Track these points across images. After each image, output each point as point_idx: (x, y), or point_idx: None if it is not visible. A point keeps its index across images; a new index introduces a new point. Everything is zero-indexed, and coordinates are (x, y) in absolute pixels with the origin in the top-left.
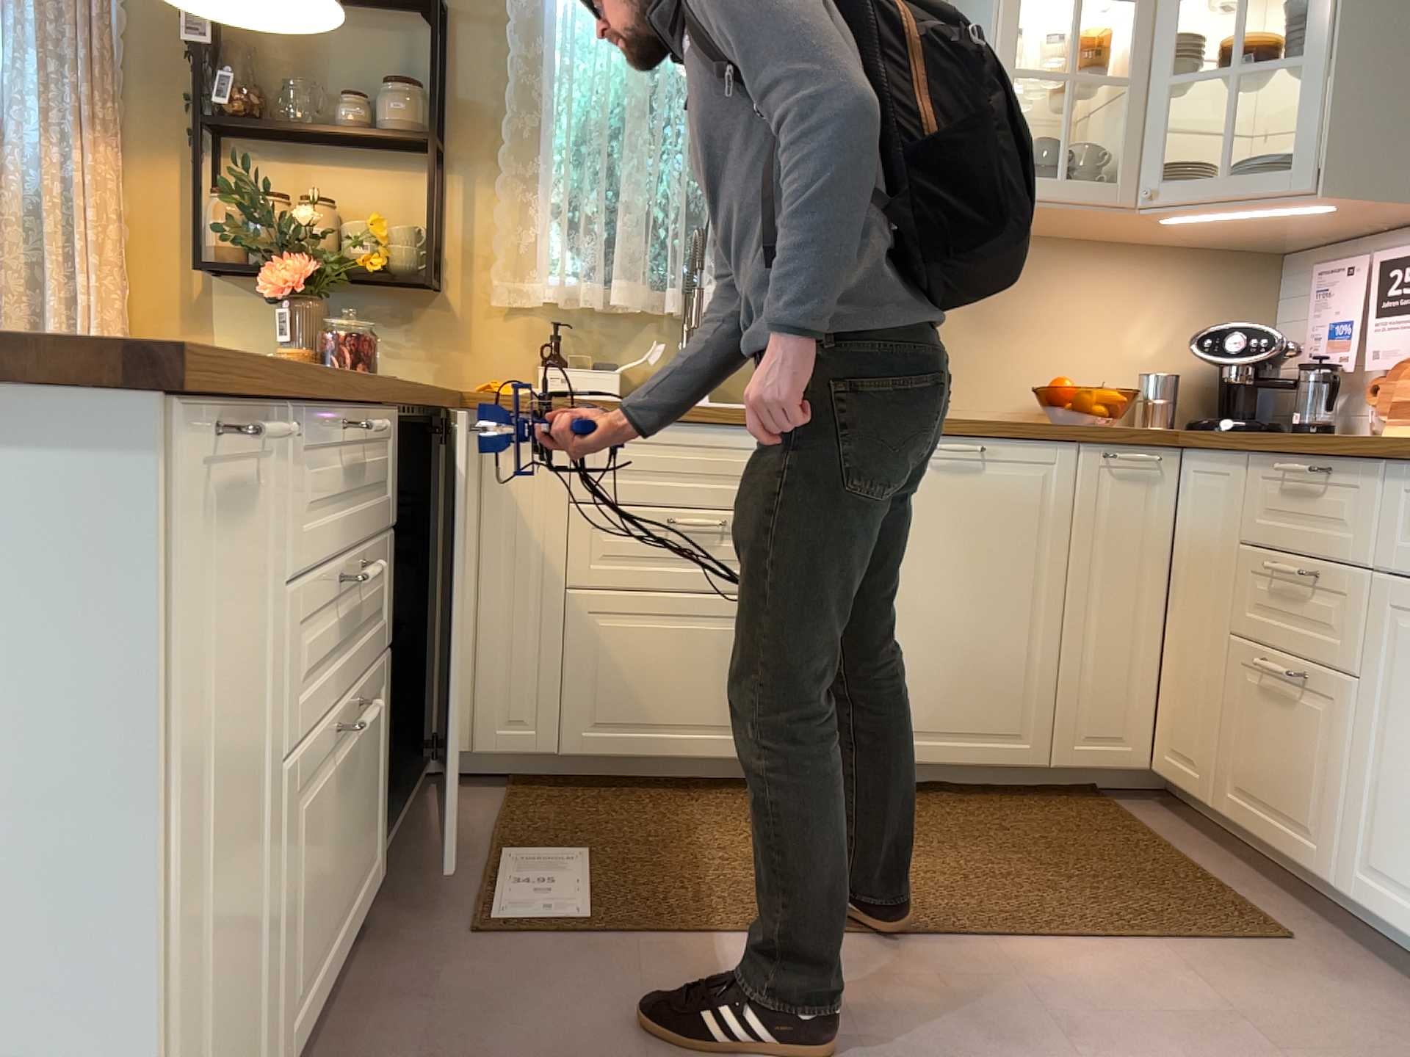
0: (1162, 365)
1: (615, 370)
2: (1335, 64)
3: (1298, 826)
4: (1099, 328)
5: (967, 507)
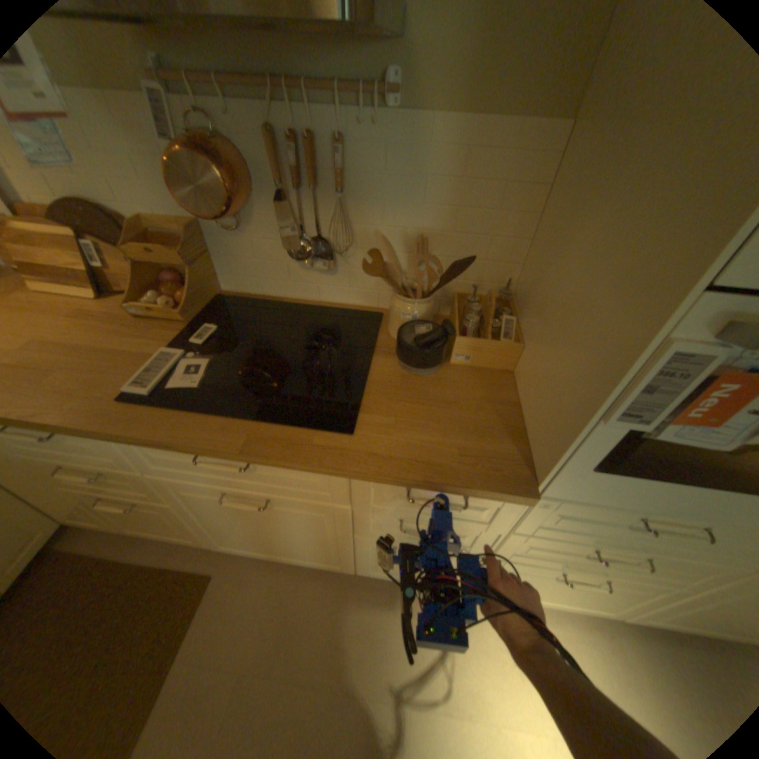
0: None
1: None
2: None
3: (174, 538)
4: None
5: None
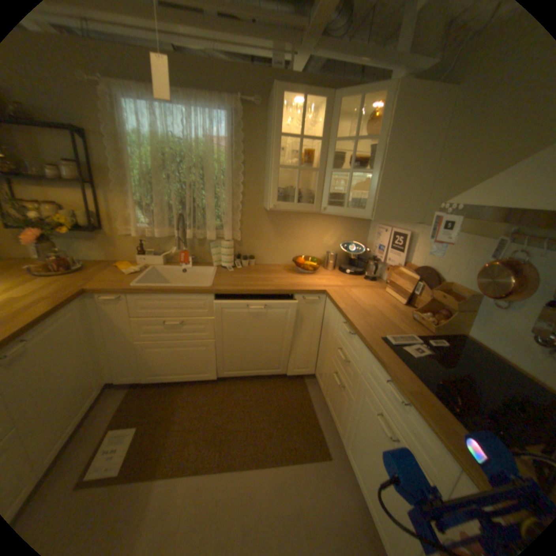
0: (334, 248)
1: (162, 256)
2: (382, 175)
3: (339, 423)
4: (315, 237)
5: (260, 314)
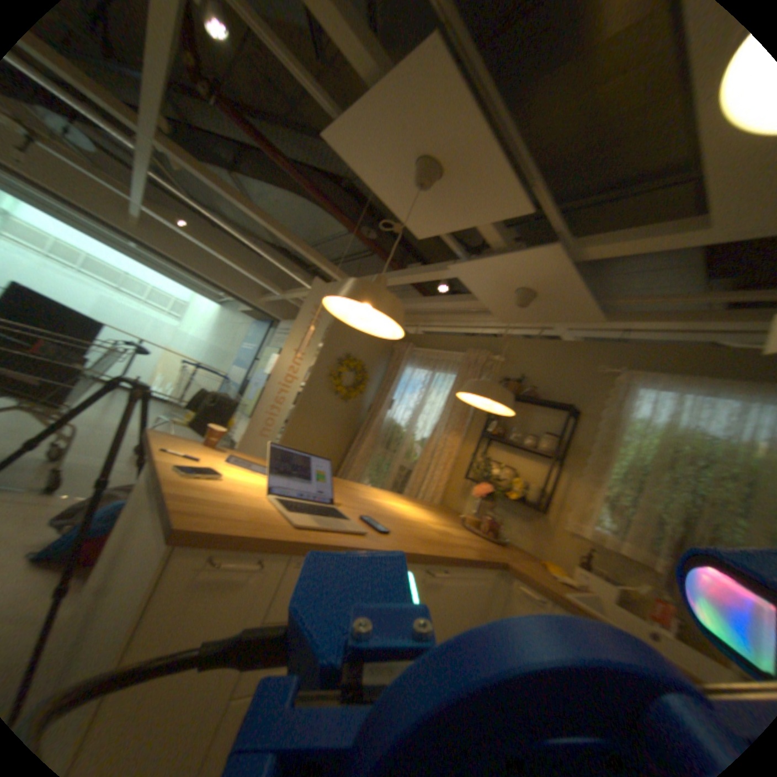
0: None
1: (617, 589)
2: None
3: None
4: None
5: None
